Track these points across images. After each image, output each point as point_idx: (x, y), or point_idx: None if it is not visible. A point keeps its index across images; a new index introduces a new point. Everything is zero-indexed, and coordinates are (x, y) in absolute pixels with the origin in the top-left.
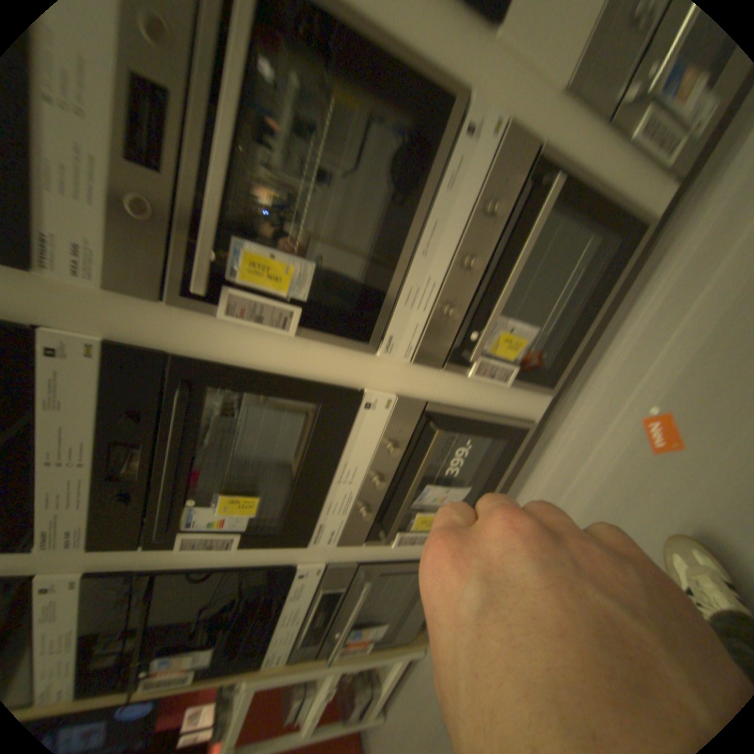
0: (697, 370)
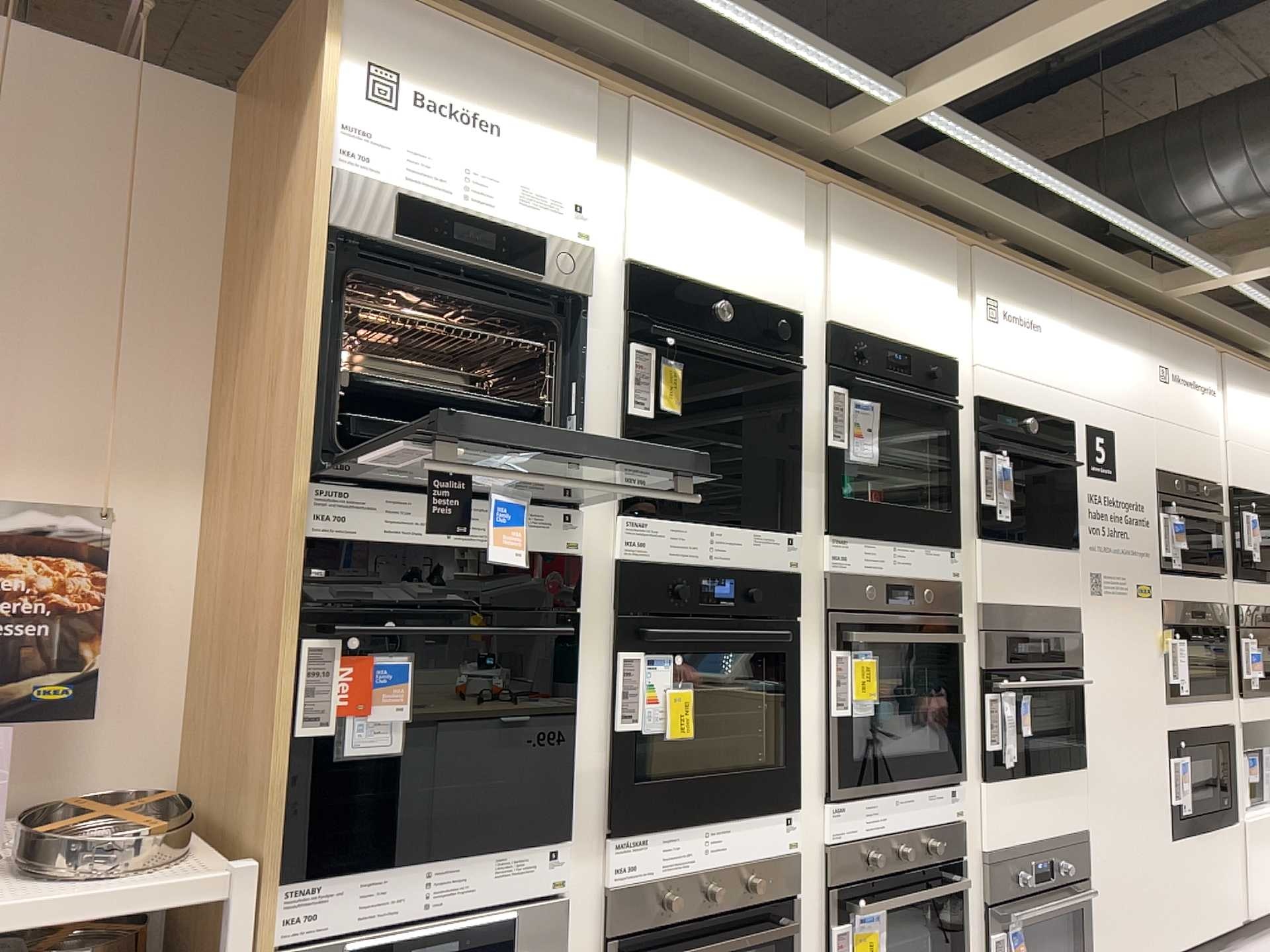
0: None
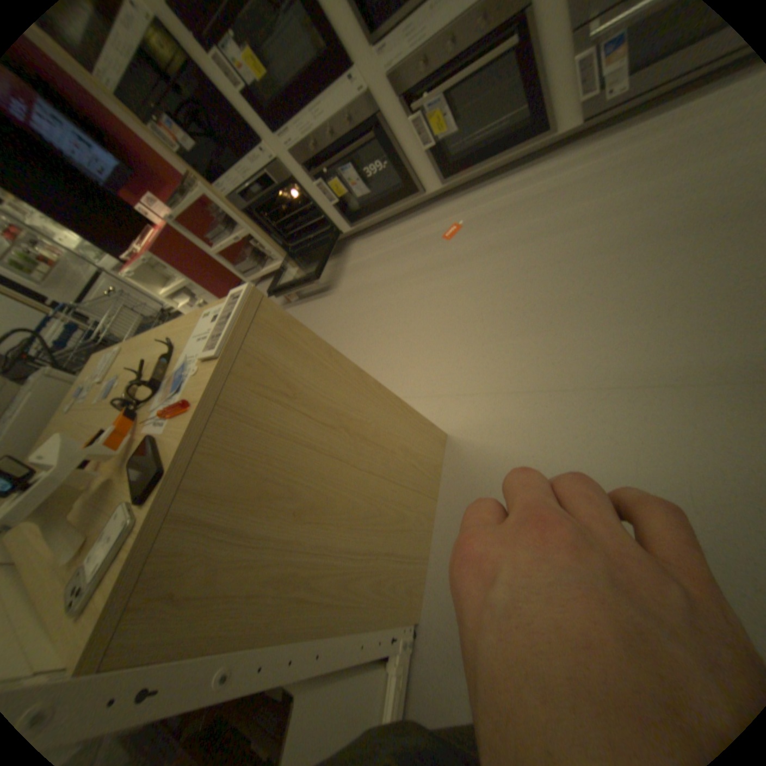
0: (486, 214)
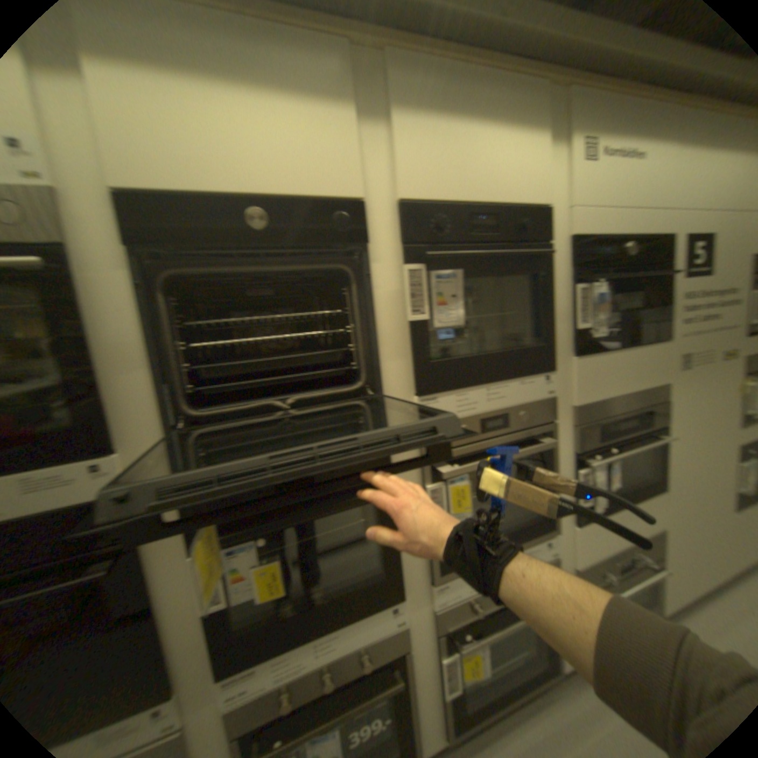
0: None
